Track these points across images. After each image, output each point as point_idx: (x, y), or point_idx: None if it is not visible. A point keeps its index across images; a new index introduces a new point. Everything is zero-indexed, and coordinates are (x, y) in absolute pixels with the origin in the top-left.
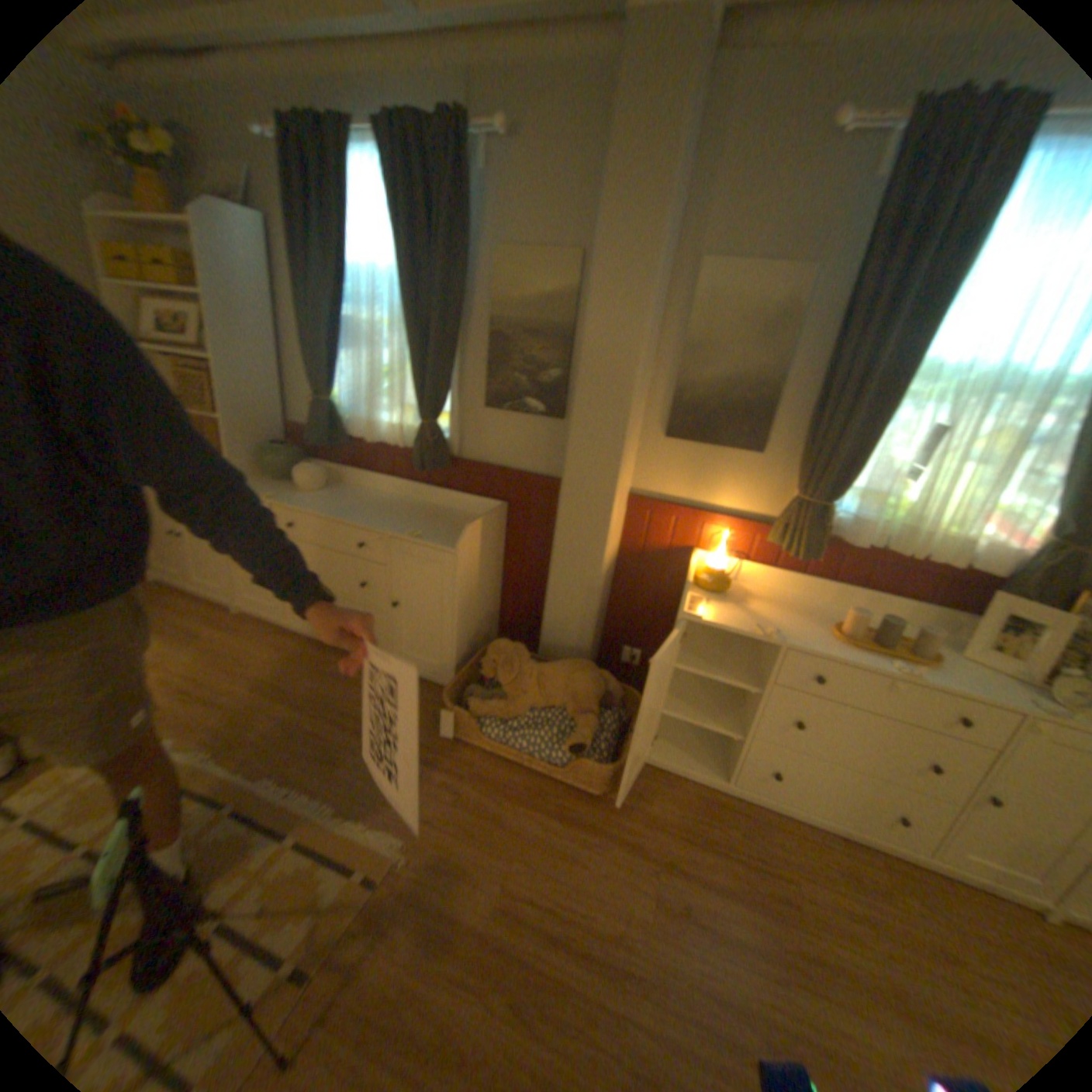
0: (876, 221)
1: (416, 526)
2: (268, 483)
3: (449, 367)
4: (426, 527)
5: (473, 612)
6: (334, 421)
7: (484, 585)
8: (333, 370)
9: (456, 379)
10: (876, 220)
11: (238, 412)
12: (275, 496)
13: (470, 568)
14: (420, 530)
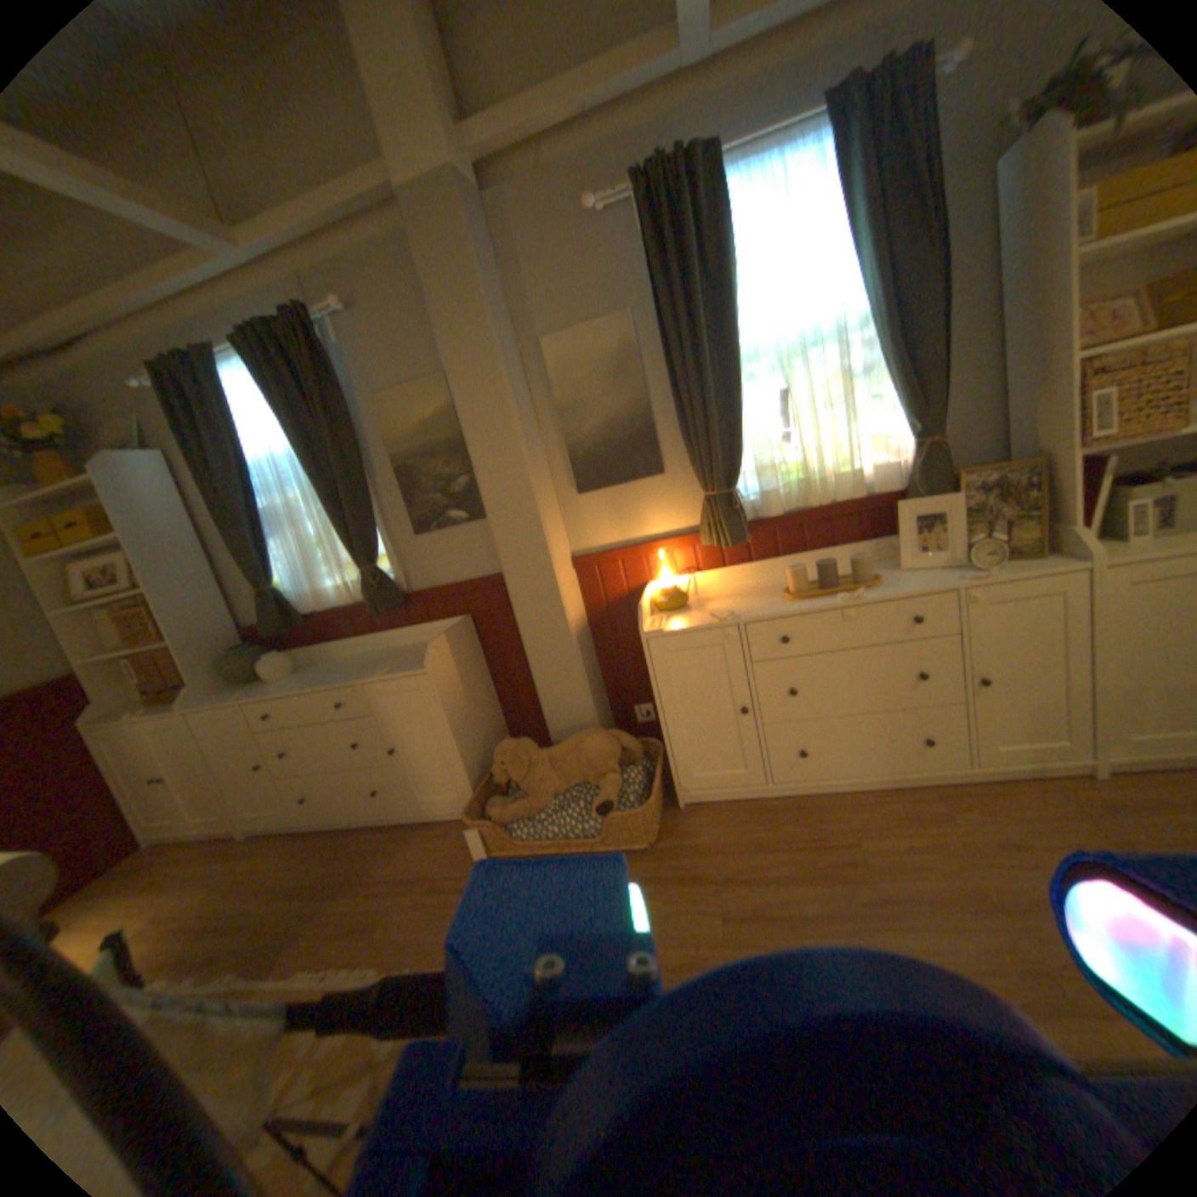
0: (648, 261)
1: (385, 665)
2: (234, 689)
3: (367, 511)
4: (395, 663)
5: (471, 729)
6: (282, 606)
7: (473, 699)
8: (265, 559)
9: (379, 520)
10: (646, 259)
11: (184, 632)
12: (241, 694)
13: (449, 683)
14: (389, 667)
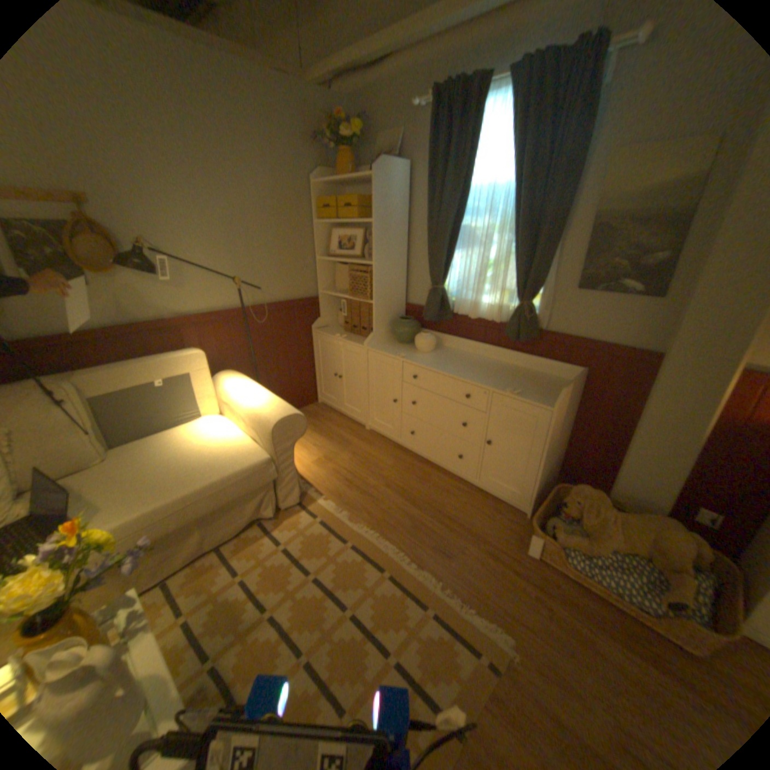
0: None
1: (511, 384)
2: (396, 345)
3: (551, 257)
4: (519, 386)
5: (552, 457)
6: (443, 302)
7: (562, 435)
8: (448, 266)
9: (553, 266)
10: None
11: (383, 298)
12: (406, 356)
13: (559, 423)
14: (516, 388)
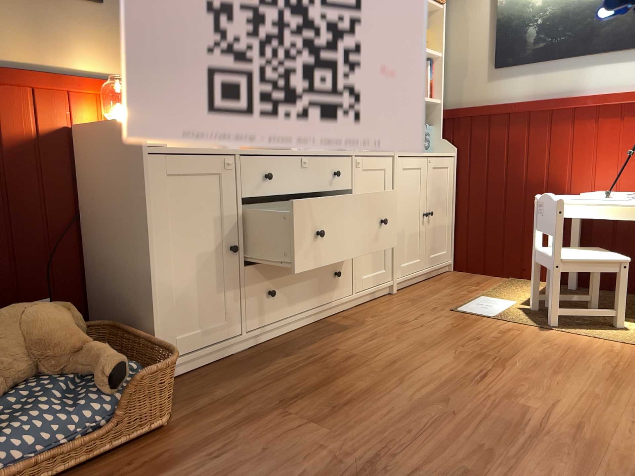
0: None
1: None
2: None
3: None
4: None
5: None
6: None
7: None
8: None
9: None
10: None
11: None
12: None
13: None
14: None
